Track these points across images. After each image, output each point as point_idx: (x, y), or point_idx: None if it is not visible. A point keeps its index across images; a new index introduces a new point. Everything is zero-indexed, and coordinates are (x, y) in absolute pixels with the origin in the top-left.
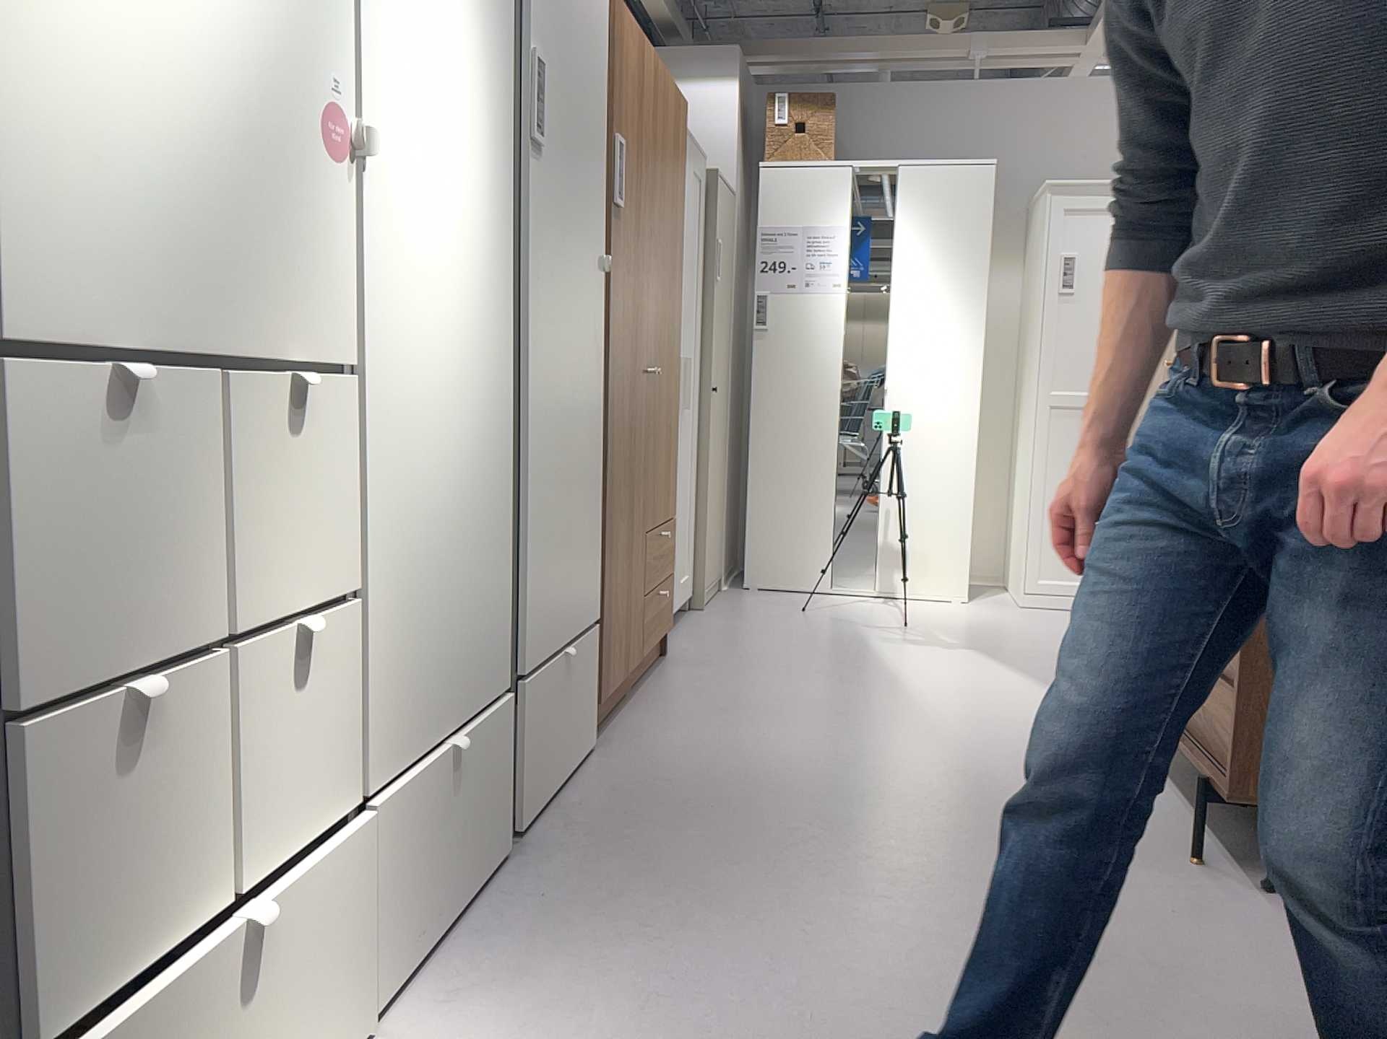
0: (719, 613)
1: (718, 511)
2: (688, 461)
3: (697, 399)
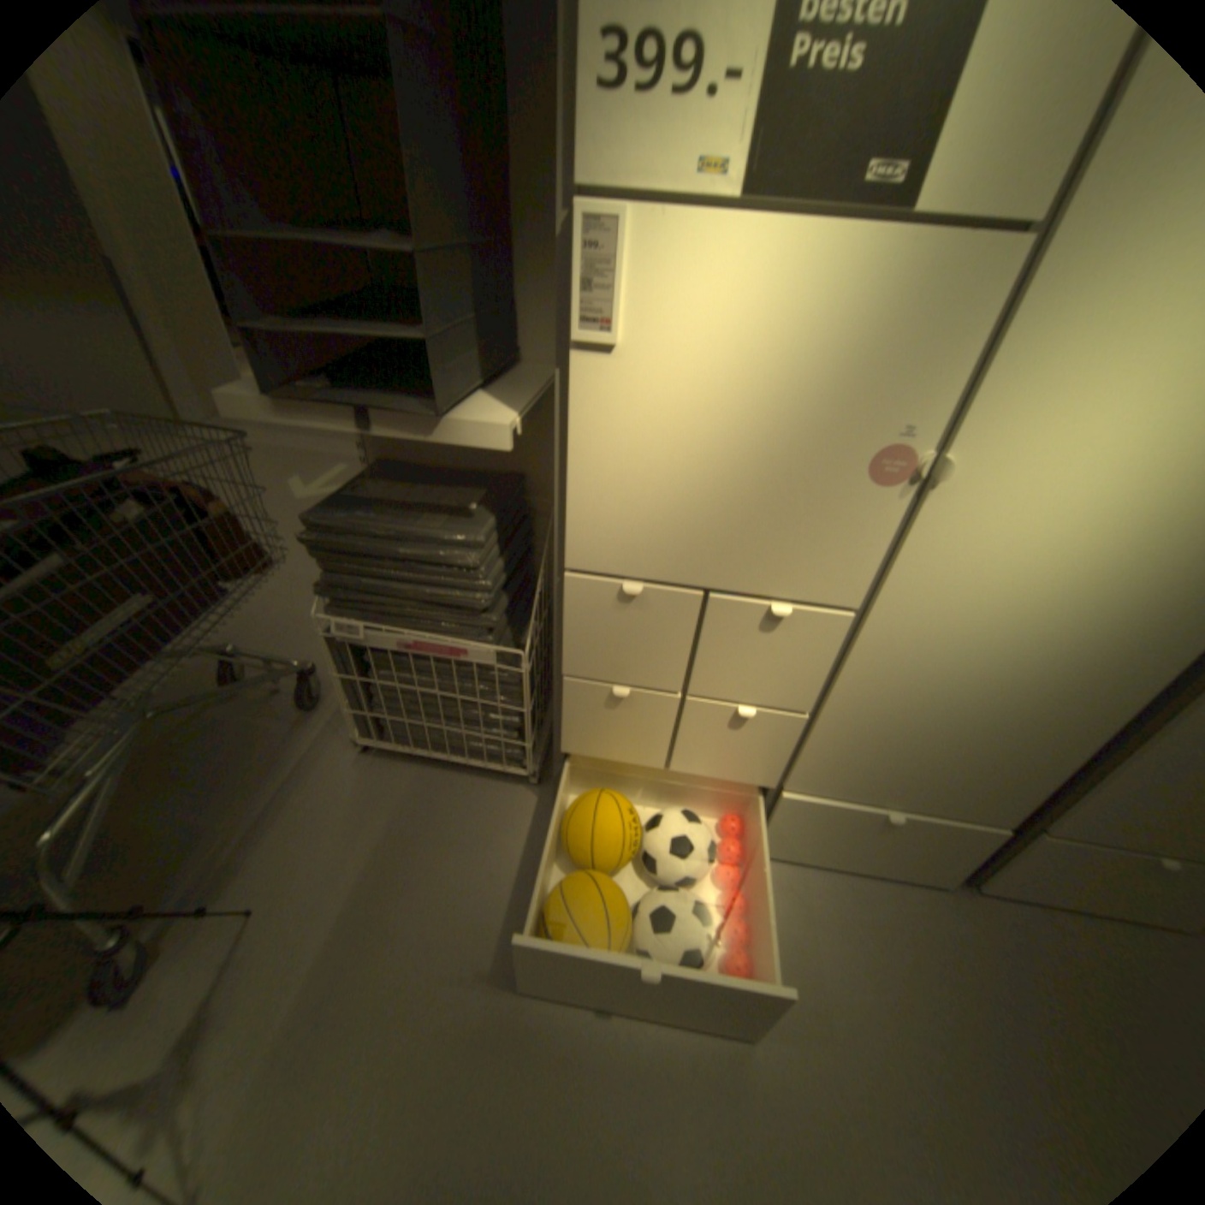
0: None
1: None
2: None
3: None
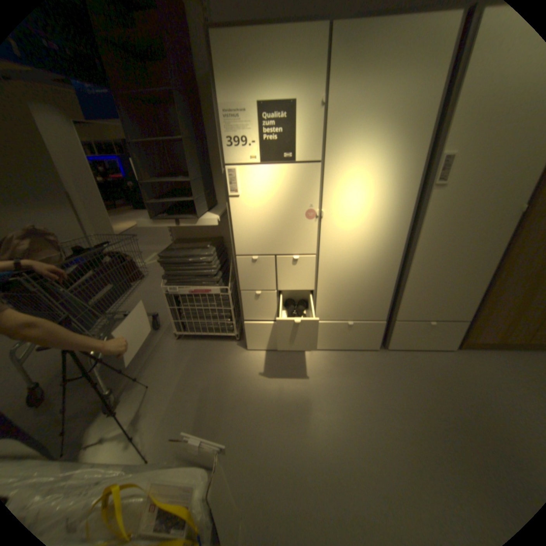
0: None
1: None
2: None
3: None
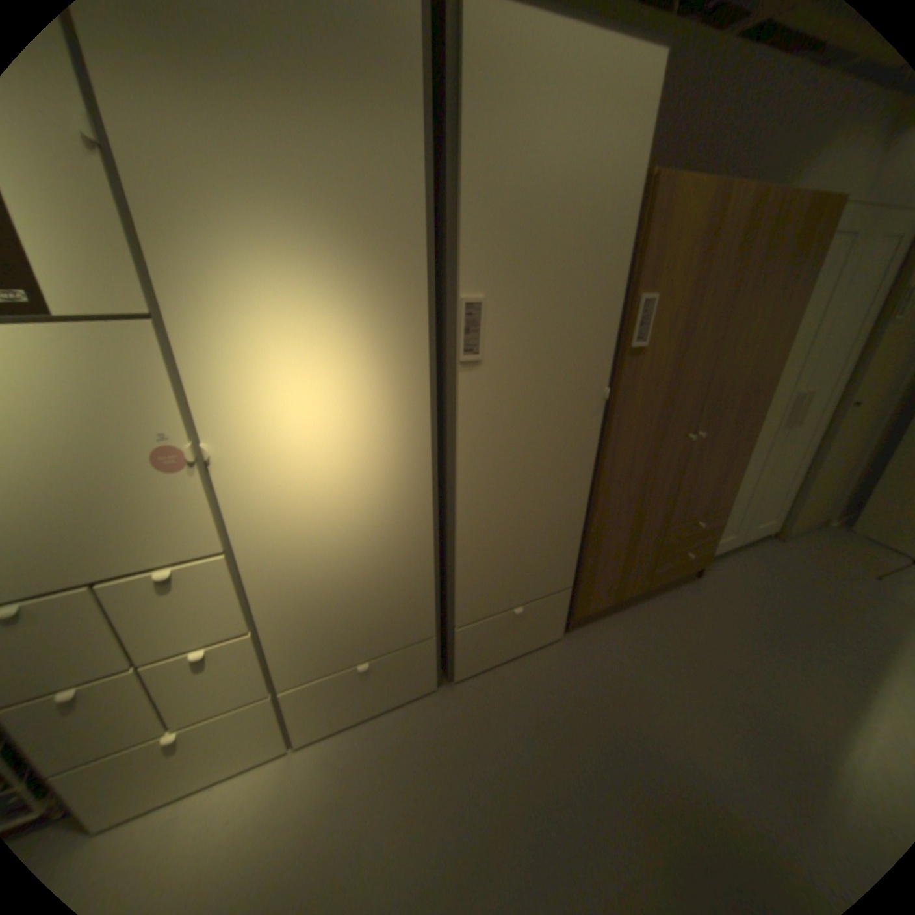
0: (797, 550)
1: (837, 482)
2: (801, 455)
3: (831, 413)
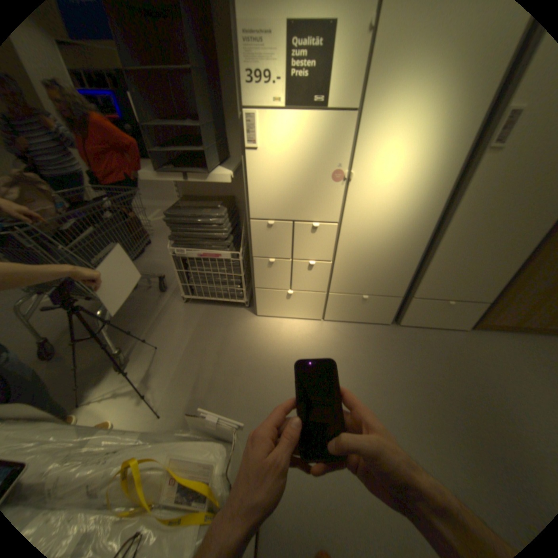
0: None
1: None
2: None
3: None
